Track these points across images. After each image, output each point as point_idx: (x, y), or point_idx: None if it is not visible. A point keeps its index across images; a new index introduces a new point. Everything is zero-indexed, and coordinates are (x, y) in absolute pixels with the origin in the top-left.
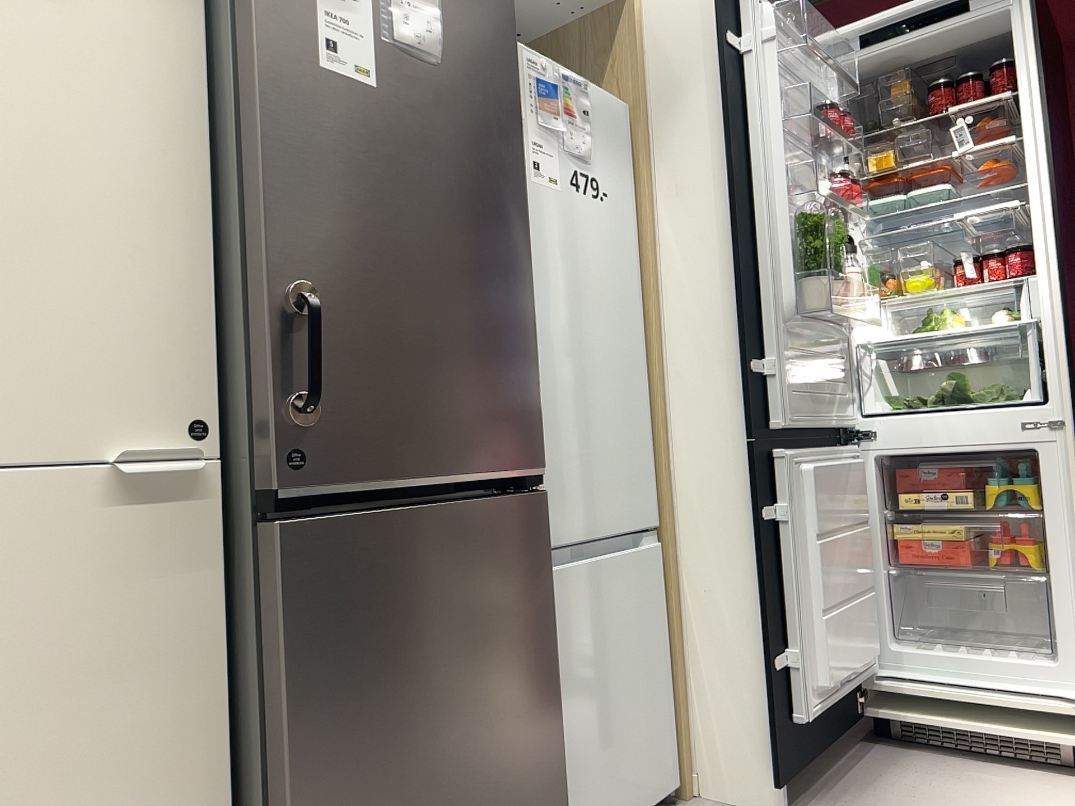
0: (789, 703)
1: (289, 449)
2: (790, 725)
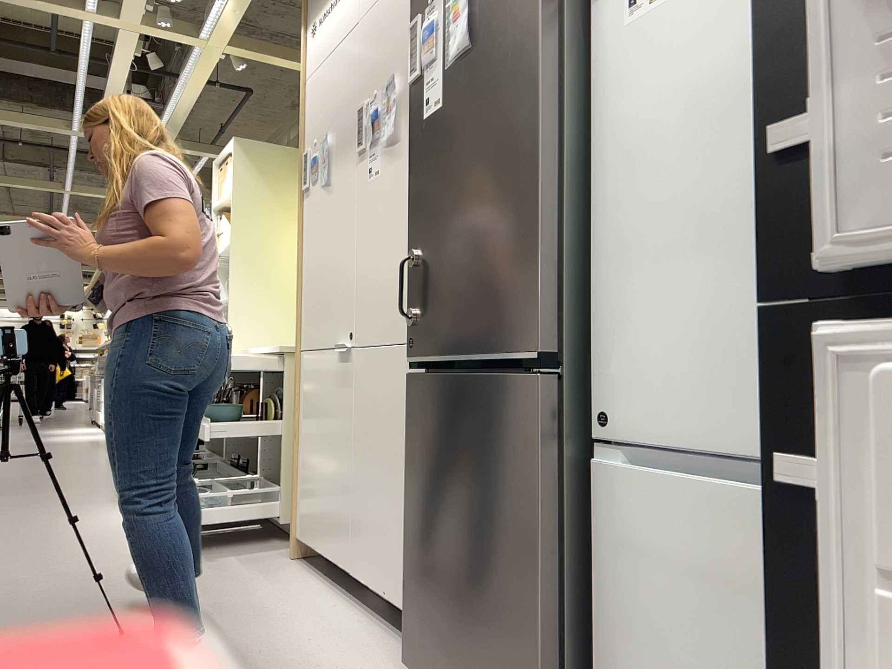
0: None
1: (411, 337)
2: None
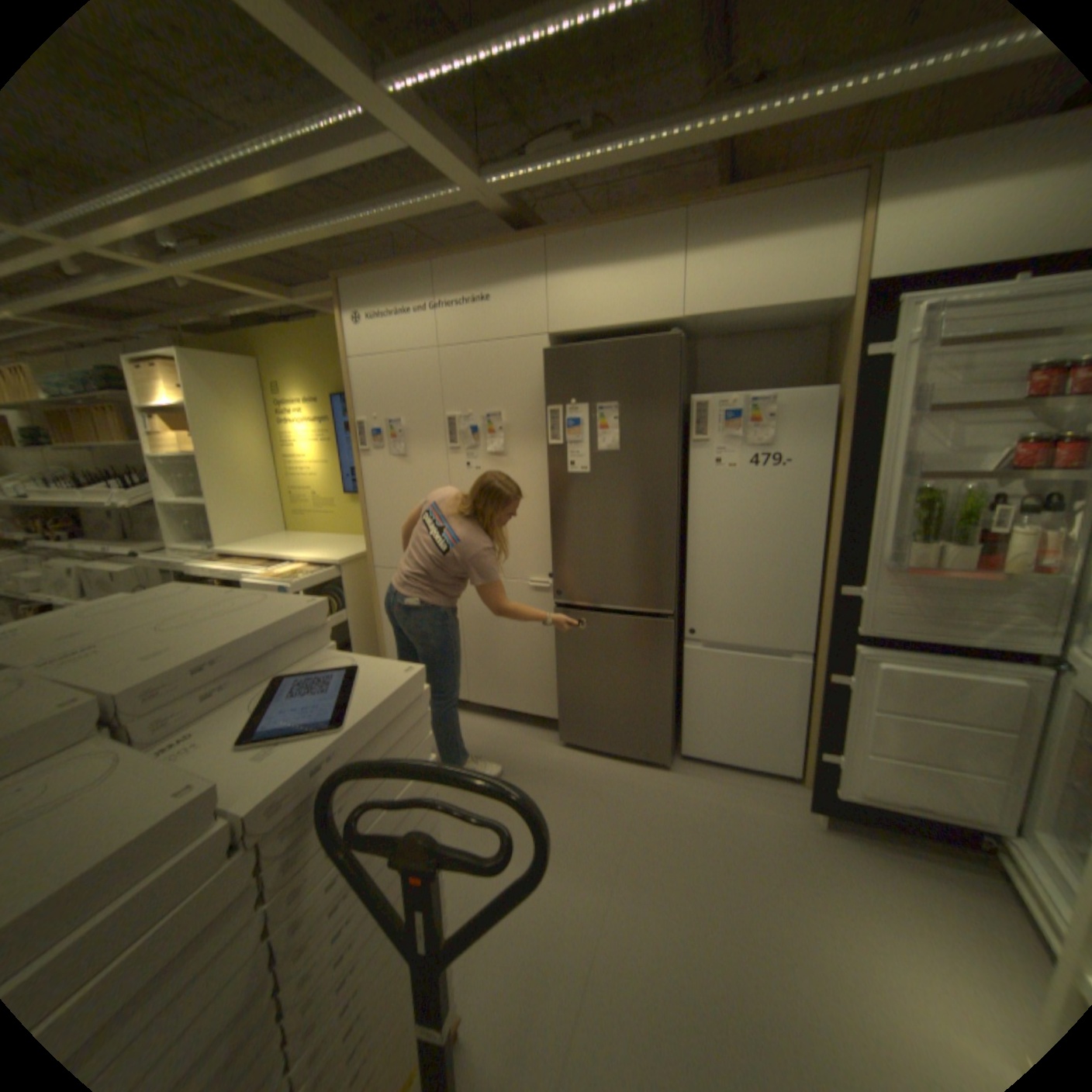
0: (836, 784)
1: (559, 589)
2: (835, 794)
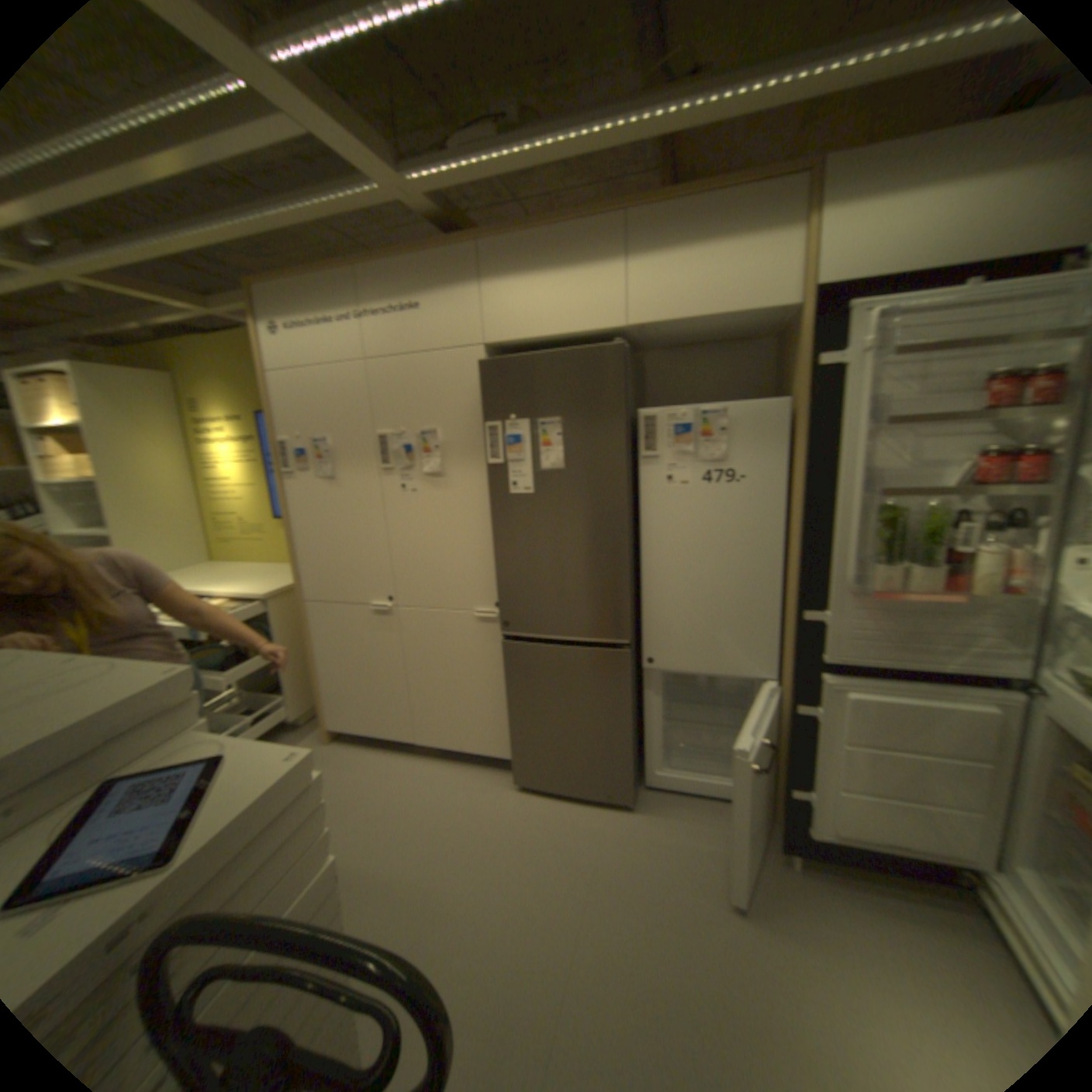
0: (809, 823)
1: (508, 620)
2: (808, 834)
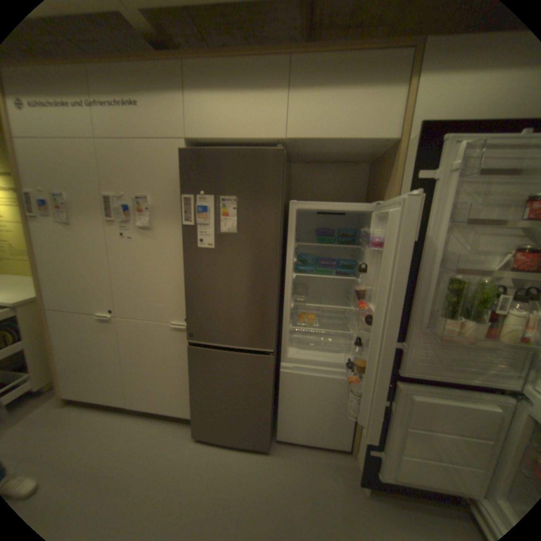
0: (377, 469)
1: (190, 332)
2: (376, 475)
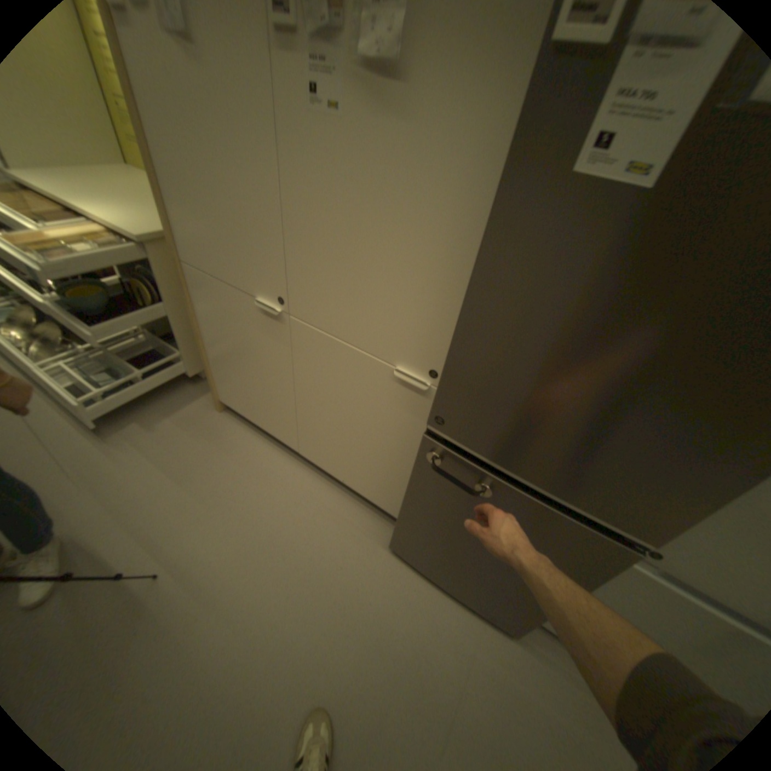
0: None
1: (441, 414)
2: None
